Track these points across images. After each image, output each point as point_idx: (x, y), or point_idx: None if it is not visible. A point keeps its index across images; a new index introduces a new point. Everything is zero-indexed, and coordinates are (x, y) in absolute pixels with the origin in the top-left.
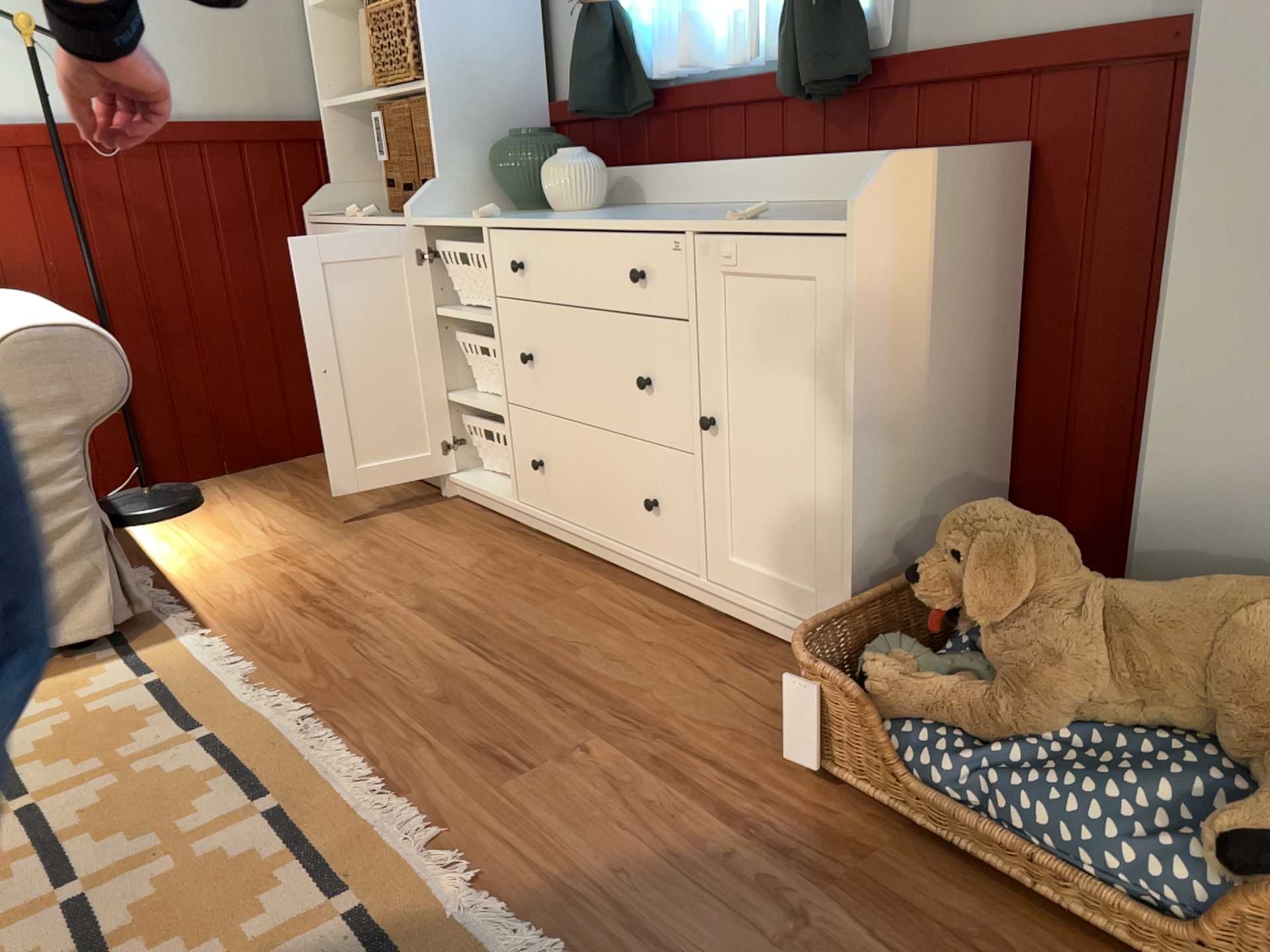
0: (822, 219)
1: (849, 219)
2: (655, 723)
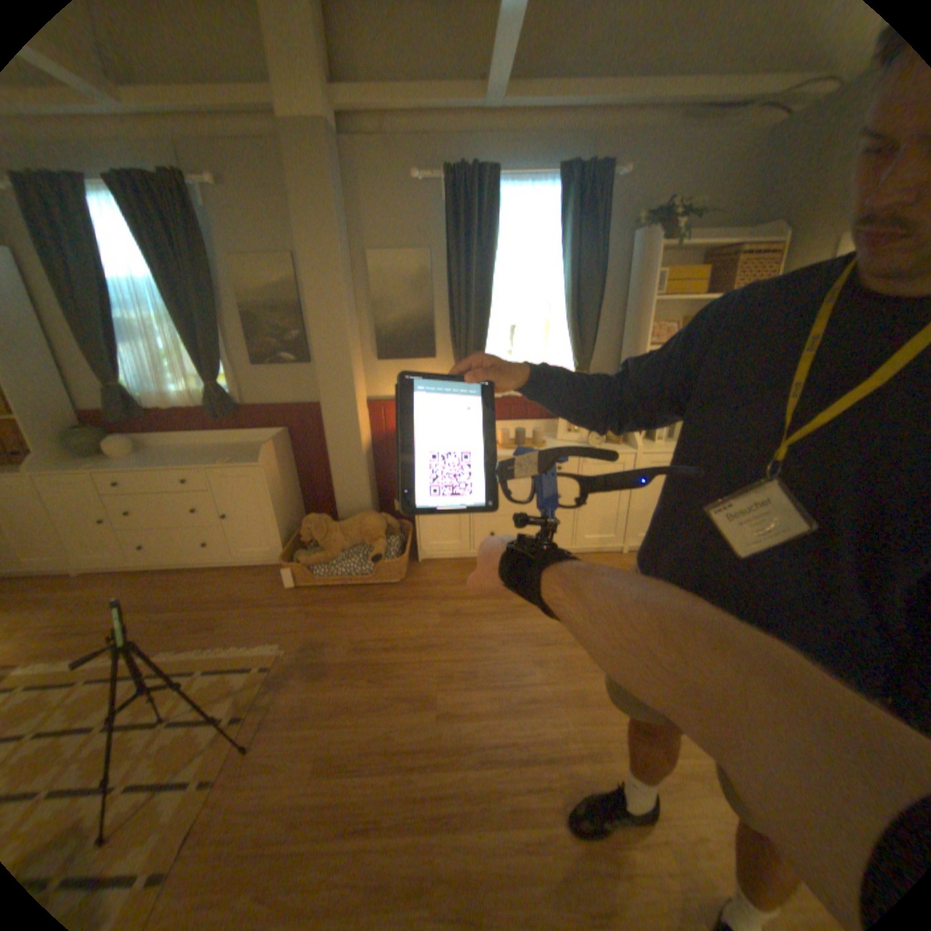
0: (248, 461)
1: (256, 461)
2: (243, 600)
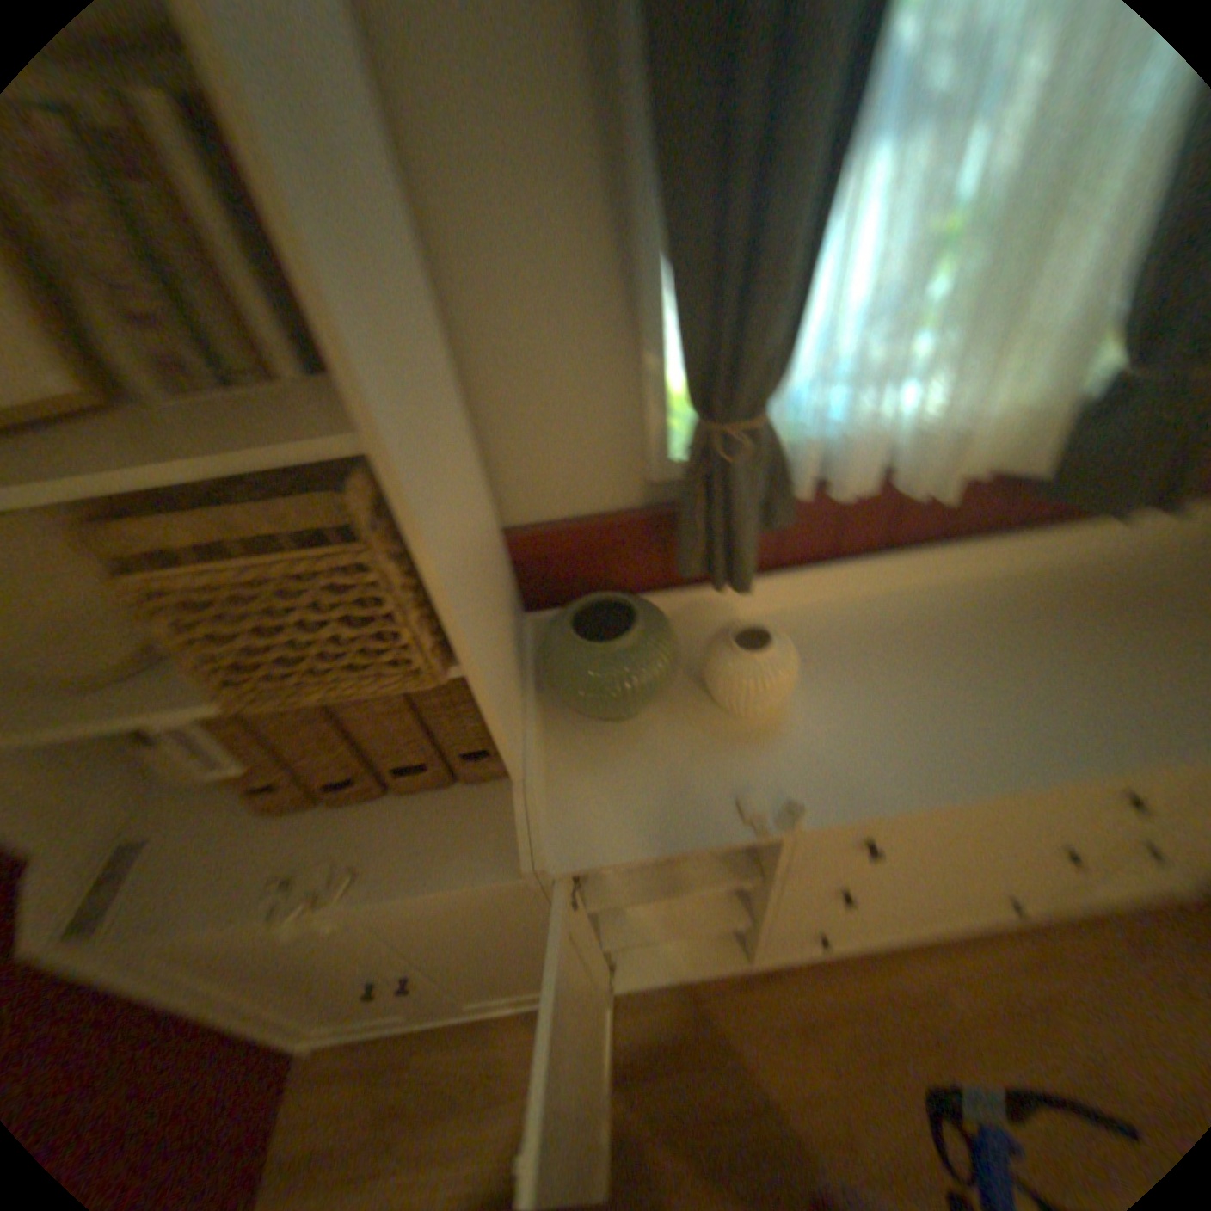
0: None
1: None
2: None
